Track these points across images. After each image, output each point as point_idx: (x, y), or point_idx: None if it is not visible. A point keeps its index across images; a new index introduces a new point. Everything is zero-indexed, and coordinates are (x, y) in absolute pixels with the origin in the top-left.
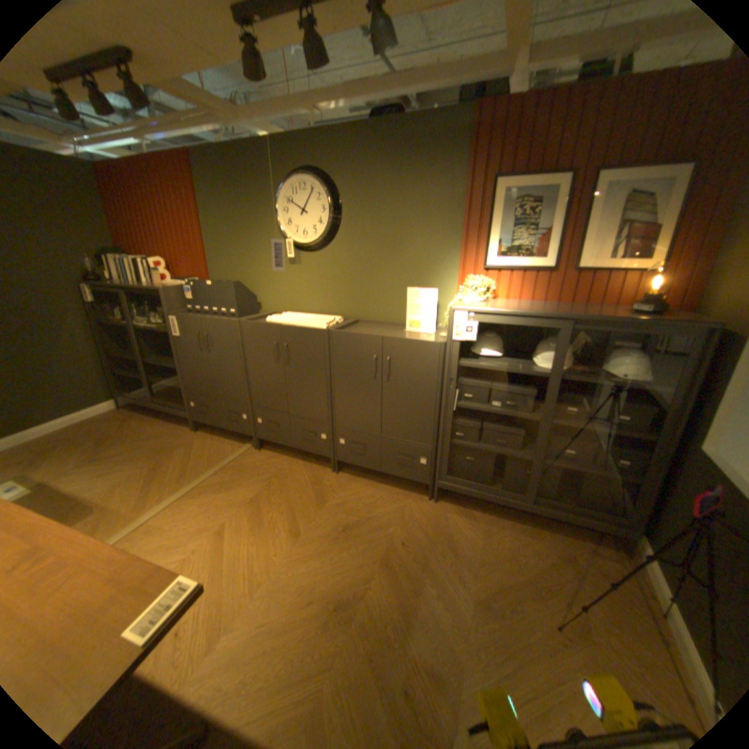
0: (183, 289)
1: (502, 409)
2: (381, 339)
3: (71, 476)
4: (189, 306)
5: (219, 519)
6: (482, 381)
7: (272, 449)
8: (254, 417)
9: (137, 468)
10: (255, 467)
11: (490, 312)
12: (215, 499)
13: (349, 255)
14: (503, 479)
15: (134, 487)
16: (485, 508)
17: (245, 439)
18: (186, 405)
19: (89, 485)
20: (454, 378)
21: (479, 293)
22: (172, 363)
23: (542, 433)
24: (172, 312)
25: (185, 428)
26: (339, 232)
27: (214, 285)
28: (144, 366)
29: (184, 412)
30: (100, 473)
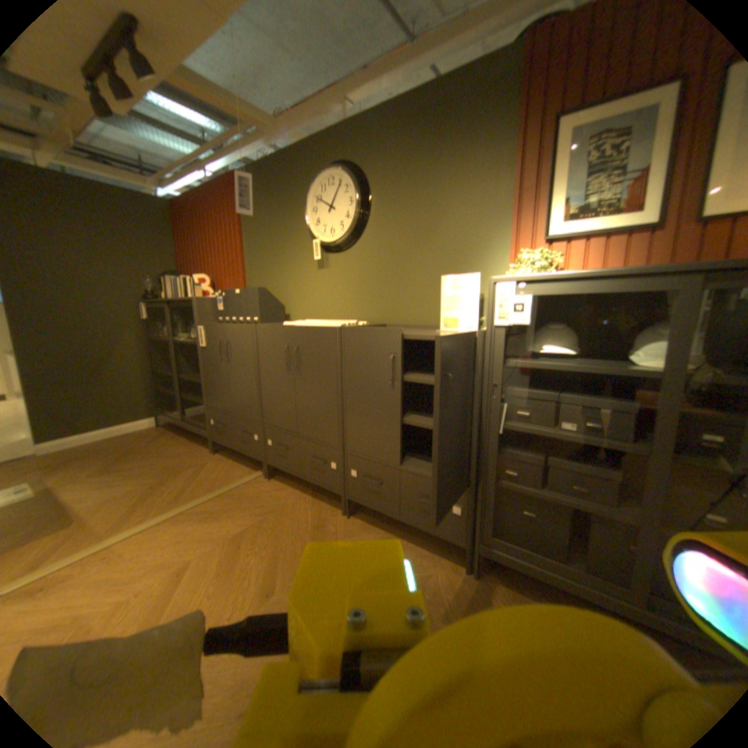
0: (217, 299)
1: (579, 433)
2: (400, 331)
3: (78, 483)
4: (221, 317)
5: (189, 553)
6: (545, 389)
7: (284, 479)
8: (267, 437)
9: (140, 483)
10: (257, 496)
11: (551, 276)
12: (196, 528)
13: (378, 248)
14: (588, 552)
15: (126, 503)
16: (559, 601)
17: (260, 465)
18: (209, 422)
19: (87, 495)
20: (500, 382)
21: (538, 266)
22: (202, 377)
23: (656, 474)
24: (203, 321)
25: (207, 449)
26: (368, 226)
27: (242, 292)
28: (186, 384)
29: (207, 430)
30: (105, 484)
